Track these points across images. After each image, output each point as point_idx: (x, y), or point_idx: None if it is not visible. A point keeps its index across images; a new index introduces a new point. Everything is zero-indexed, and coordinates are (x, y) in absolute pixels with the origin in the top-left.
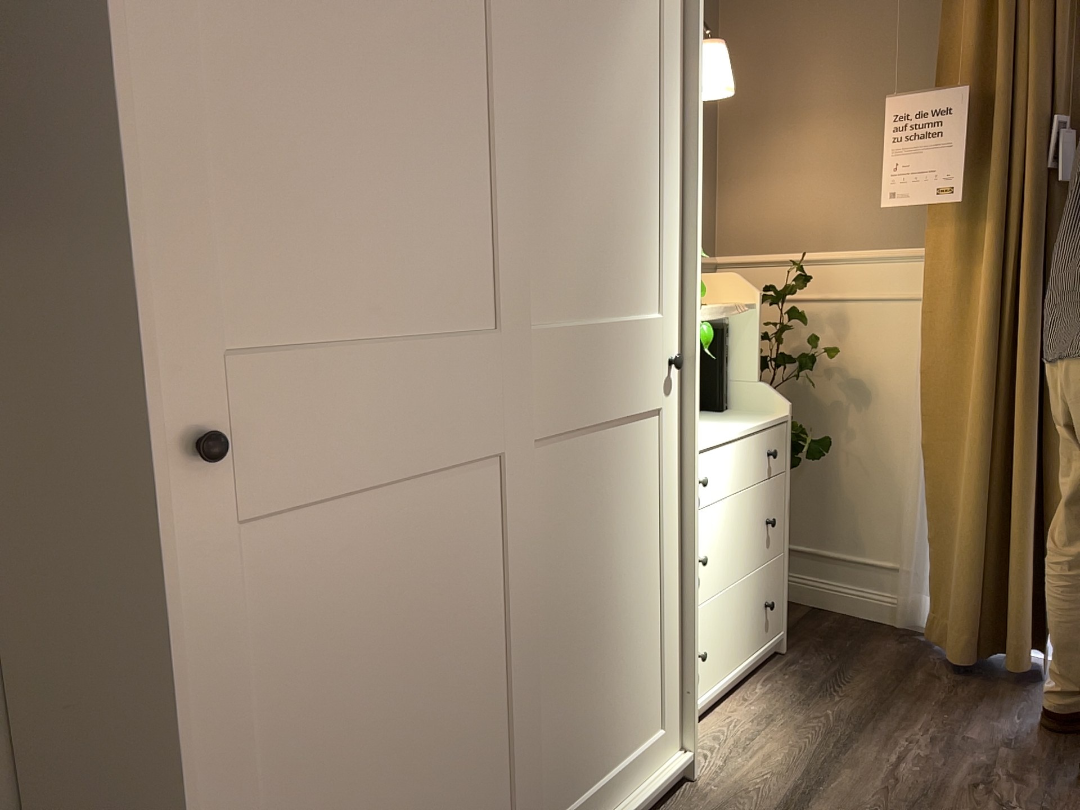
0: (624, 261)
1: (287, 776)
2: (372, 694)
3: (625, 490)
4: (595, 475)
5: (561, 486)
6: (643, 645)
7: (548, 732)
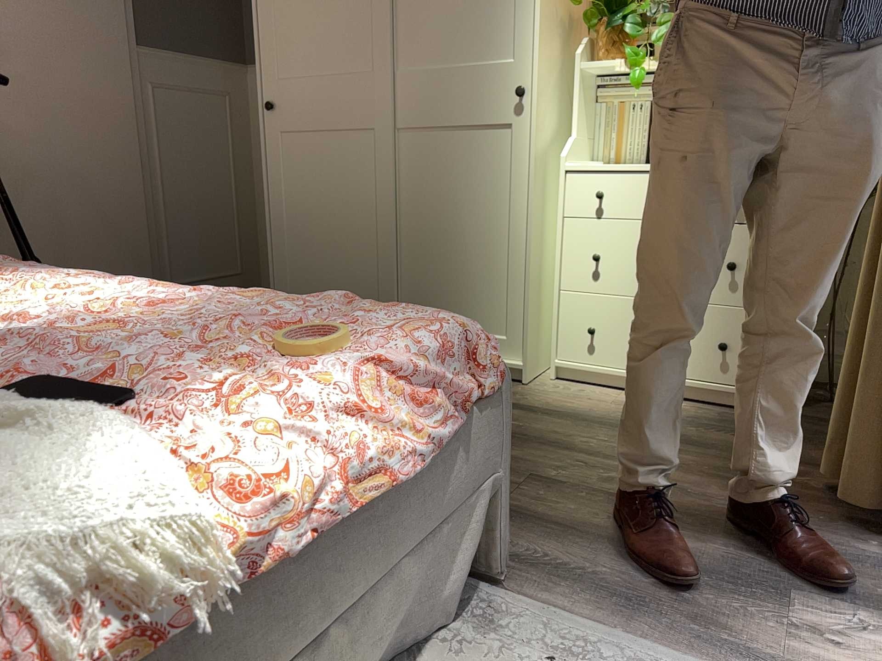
0: (476, 29)
1: (294, 219)
2: (320, 208)
3: (474, 170)
4: (448, 155)
5: (422, 155)
6: (489, 273)
7: (411, 278)
